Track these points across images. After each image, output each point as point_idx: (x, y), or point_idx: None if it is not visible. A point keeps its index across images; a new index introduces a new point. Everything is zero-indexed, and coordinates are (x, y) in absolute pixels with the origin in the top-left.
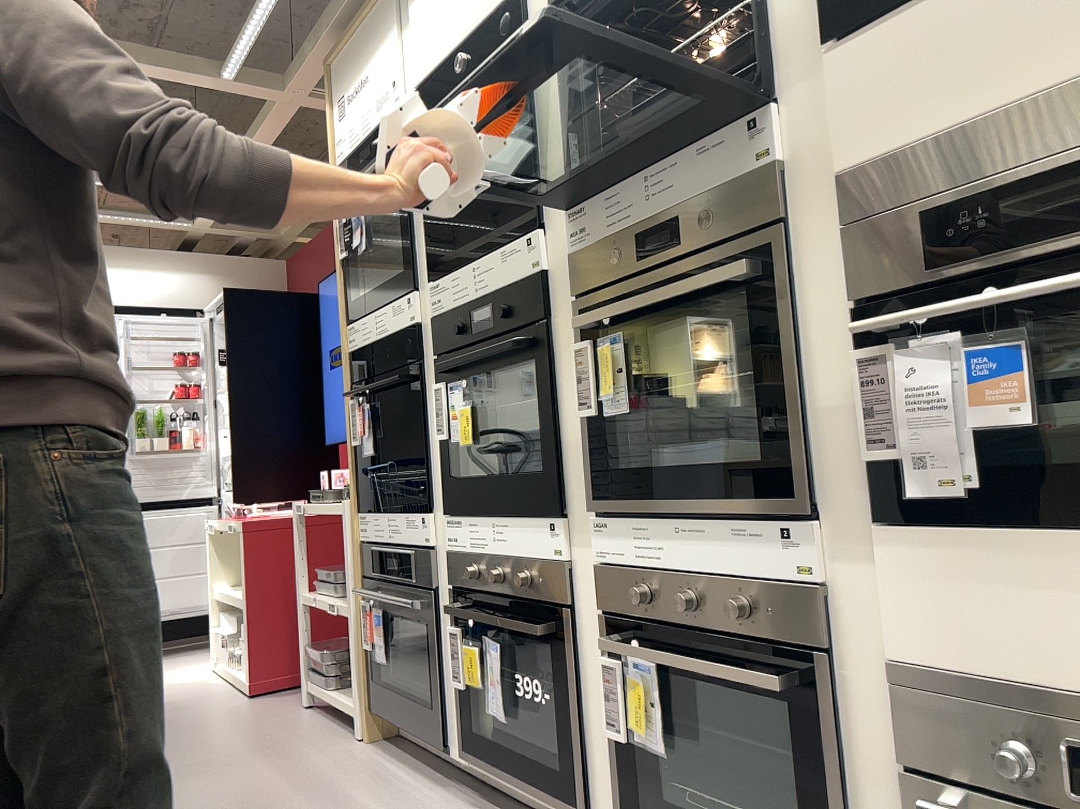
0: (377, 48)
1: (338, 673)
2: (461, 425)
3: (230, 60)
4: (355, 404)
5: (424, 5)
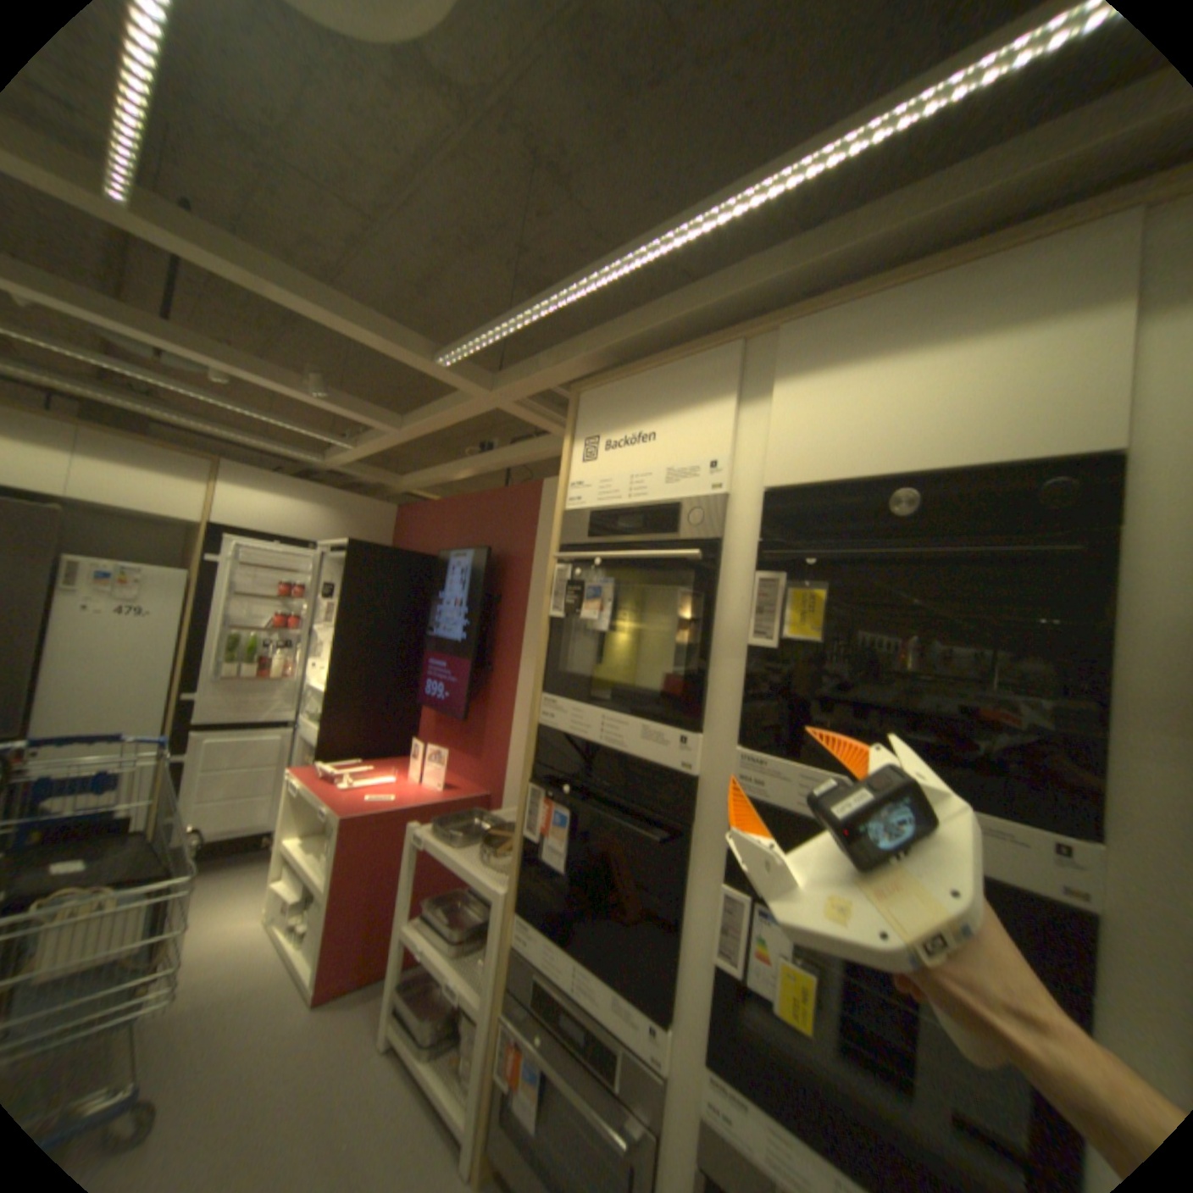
0: (684, 403)
1: (435, 1039)
2: (792, 992)
3: (455, 346)
4: (542, 793)
5: (820, 387)
